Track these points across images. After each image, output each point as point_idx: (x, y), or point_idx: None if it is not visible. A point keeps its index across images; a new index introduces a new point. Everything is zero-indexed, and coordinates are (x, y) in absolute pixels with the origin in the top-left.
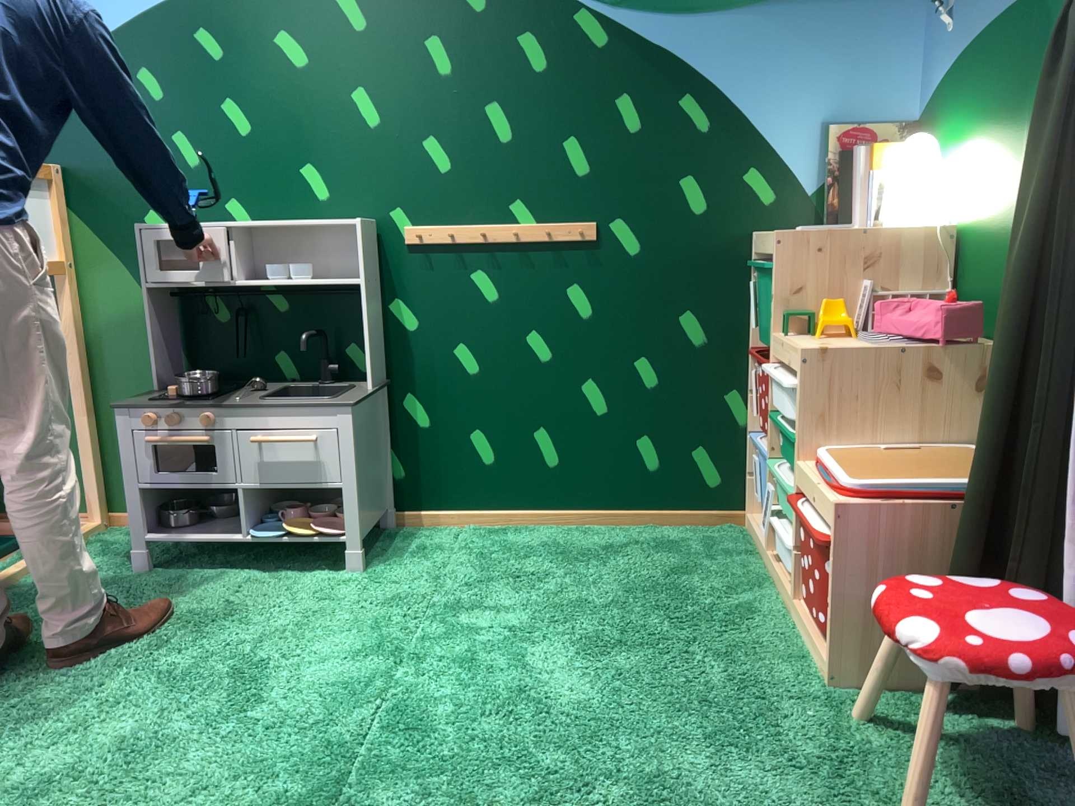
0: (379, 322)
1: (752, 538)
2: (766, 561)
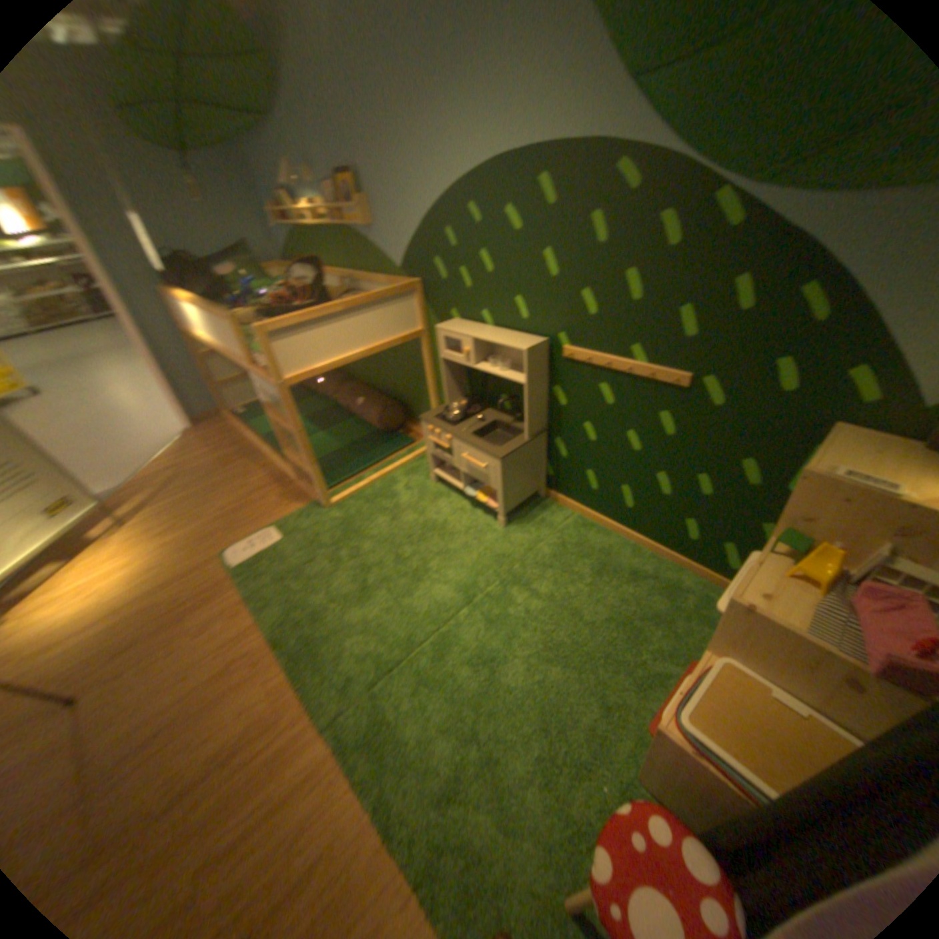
0: (548, 397)
1: None
2: None
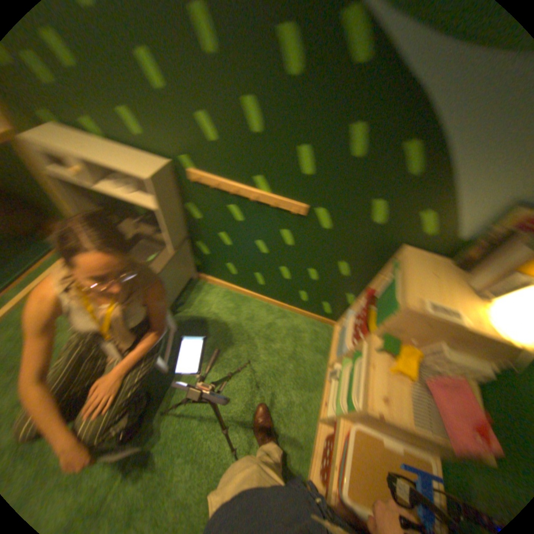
0: (182, 212)
1: (330, 343)
2: (327, 368)
